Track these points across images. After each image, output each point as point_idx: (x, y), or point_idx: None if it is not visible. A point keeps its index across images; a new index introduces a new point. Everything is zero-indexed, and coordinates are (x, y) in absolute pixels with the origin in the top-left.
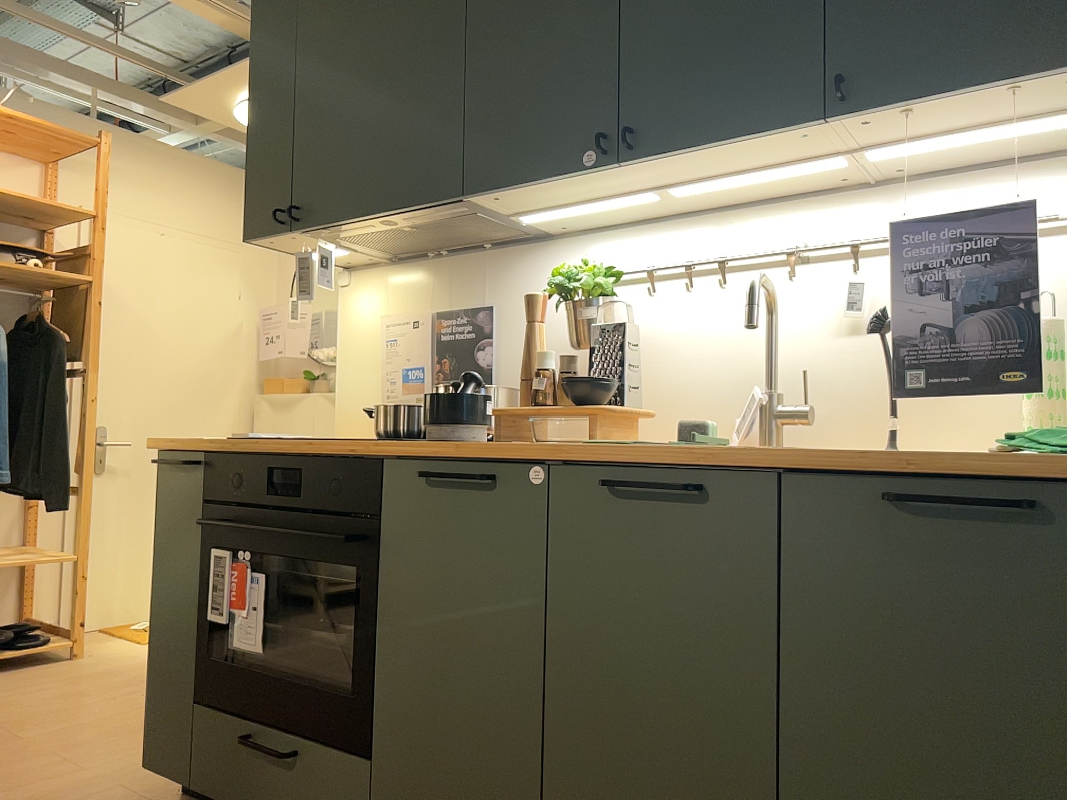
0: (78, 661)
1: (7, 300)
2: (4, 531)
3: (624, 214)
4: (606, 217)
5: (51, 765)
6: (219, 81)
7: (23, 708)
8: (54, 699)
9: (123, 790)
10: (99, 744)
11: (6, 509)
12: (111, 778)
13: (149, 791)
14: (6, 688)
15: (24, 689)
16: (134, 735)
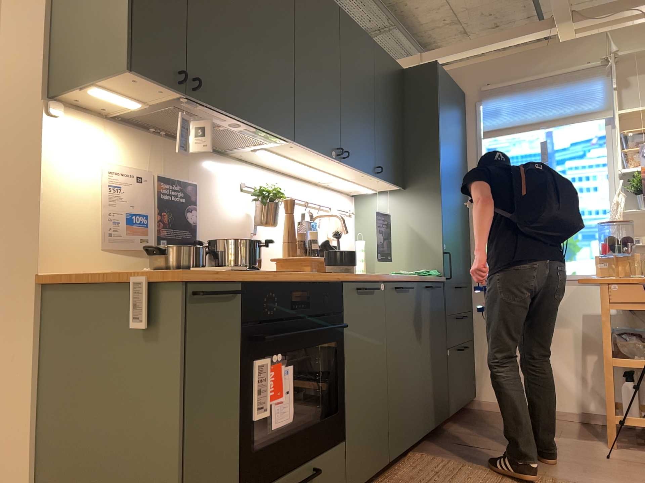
0: None
1: None
2: None
3: (266, 161)
4: (260, 159)
5: None
6: None
7: None
8: None
9: None
10: None
11: None
12: None
13: None
14: None
15: None
16: None
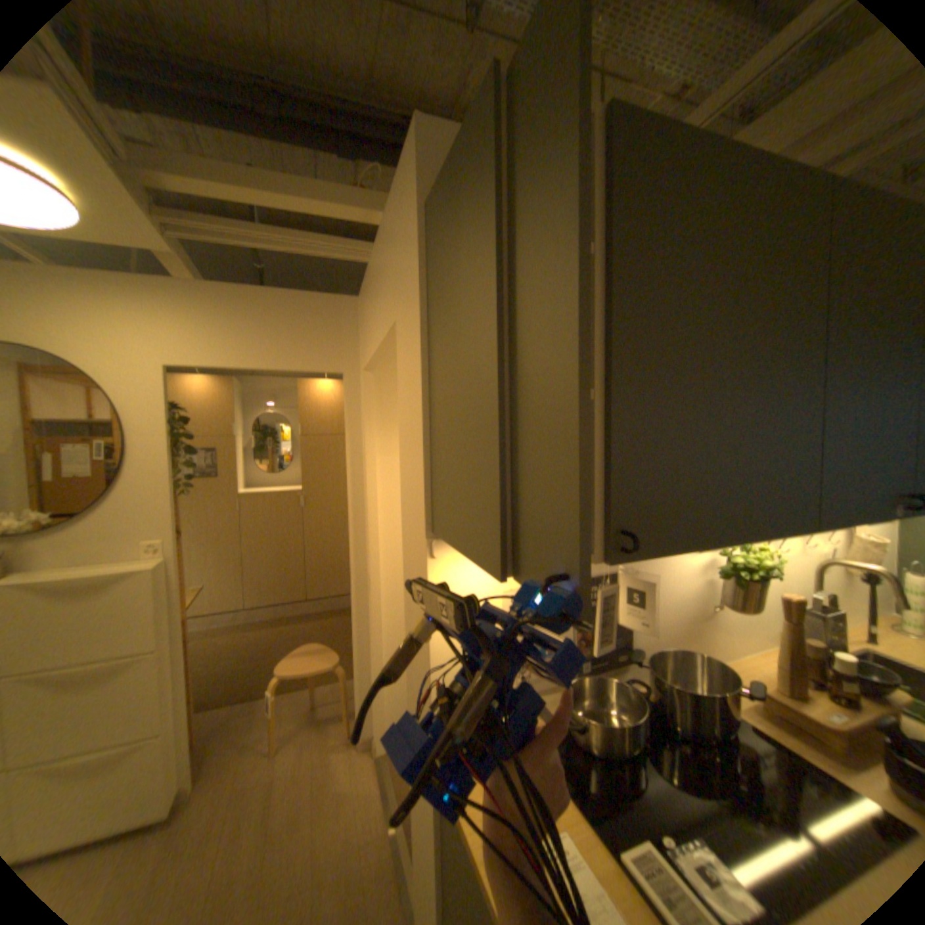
0: None
1: None
2: None
3: None
4: None
5: None
6: None
7: None
8: None
9: None
10: None
11: None
12: None
13: None
14: None
15: None
16: None
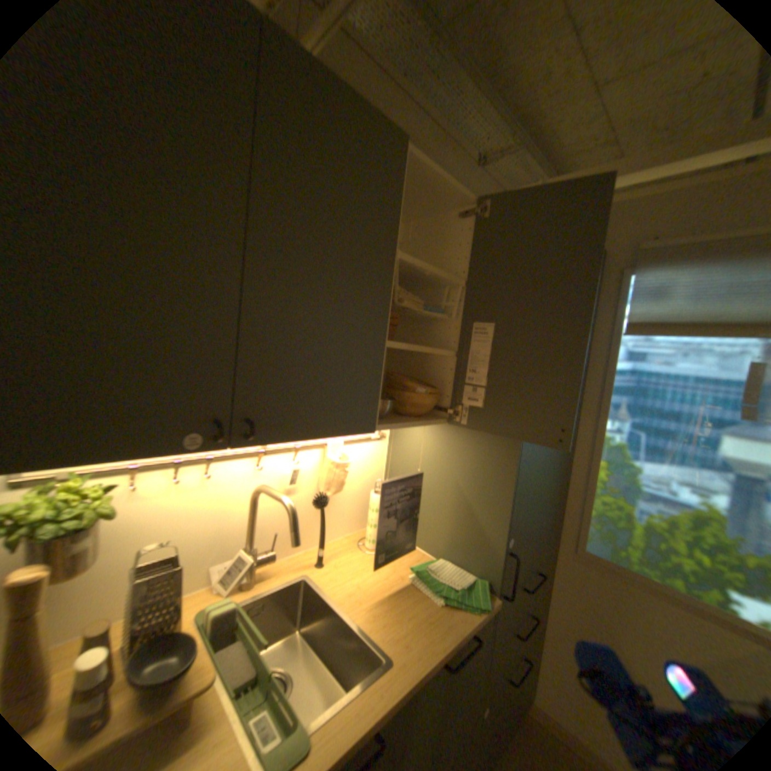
0: None
1: None
2: None
3: None
4: None
5: None
6: None
7: None
8: None
9: None
10: None
11: None
12: None
13: None
14: None
15: None
16: None
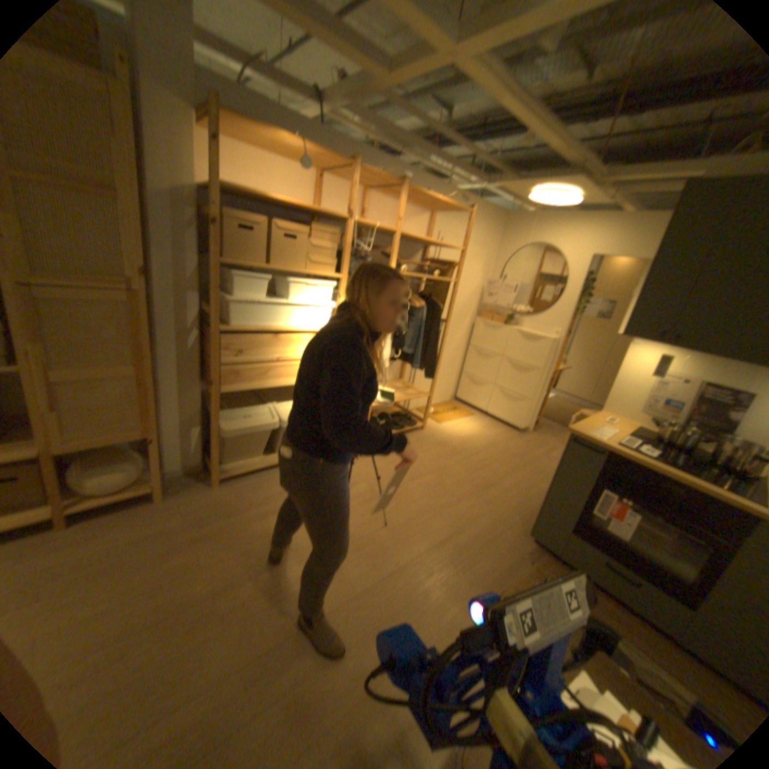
0: (425, 431)
1: (409, 279)
2: (395, 373)
3: None
4: None
5: (472, 507)
6: (540, 180)
7: (432, 463)
8: (438, 458)
9: (510, 532)
10: (477, 495)
11: (397, 365)
12: (500, 522)
13: (520, 535)
14: (415, 446)
15: (422, 448)
16: (486, 493)
